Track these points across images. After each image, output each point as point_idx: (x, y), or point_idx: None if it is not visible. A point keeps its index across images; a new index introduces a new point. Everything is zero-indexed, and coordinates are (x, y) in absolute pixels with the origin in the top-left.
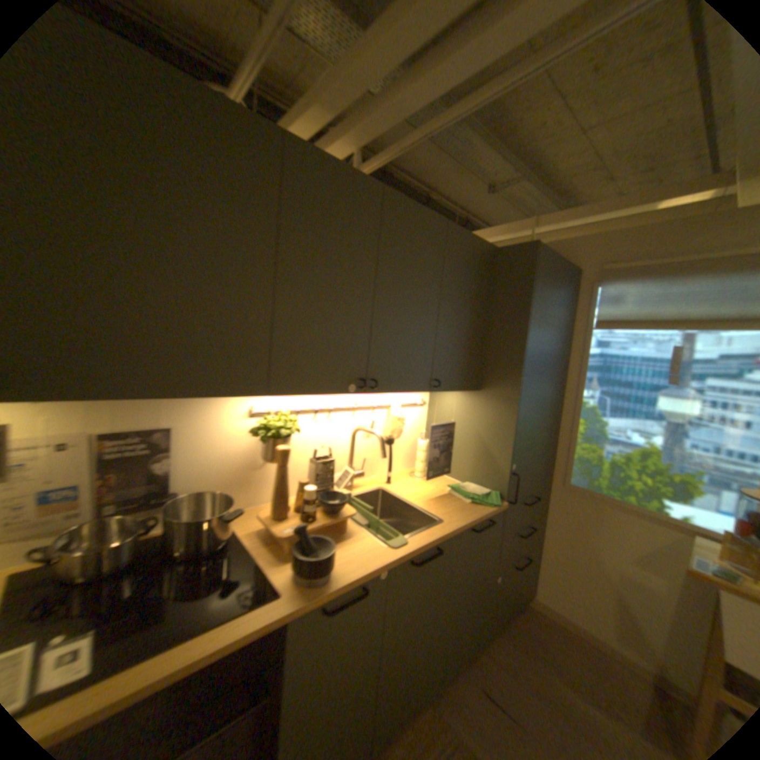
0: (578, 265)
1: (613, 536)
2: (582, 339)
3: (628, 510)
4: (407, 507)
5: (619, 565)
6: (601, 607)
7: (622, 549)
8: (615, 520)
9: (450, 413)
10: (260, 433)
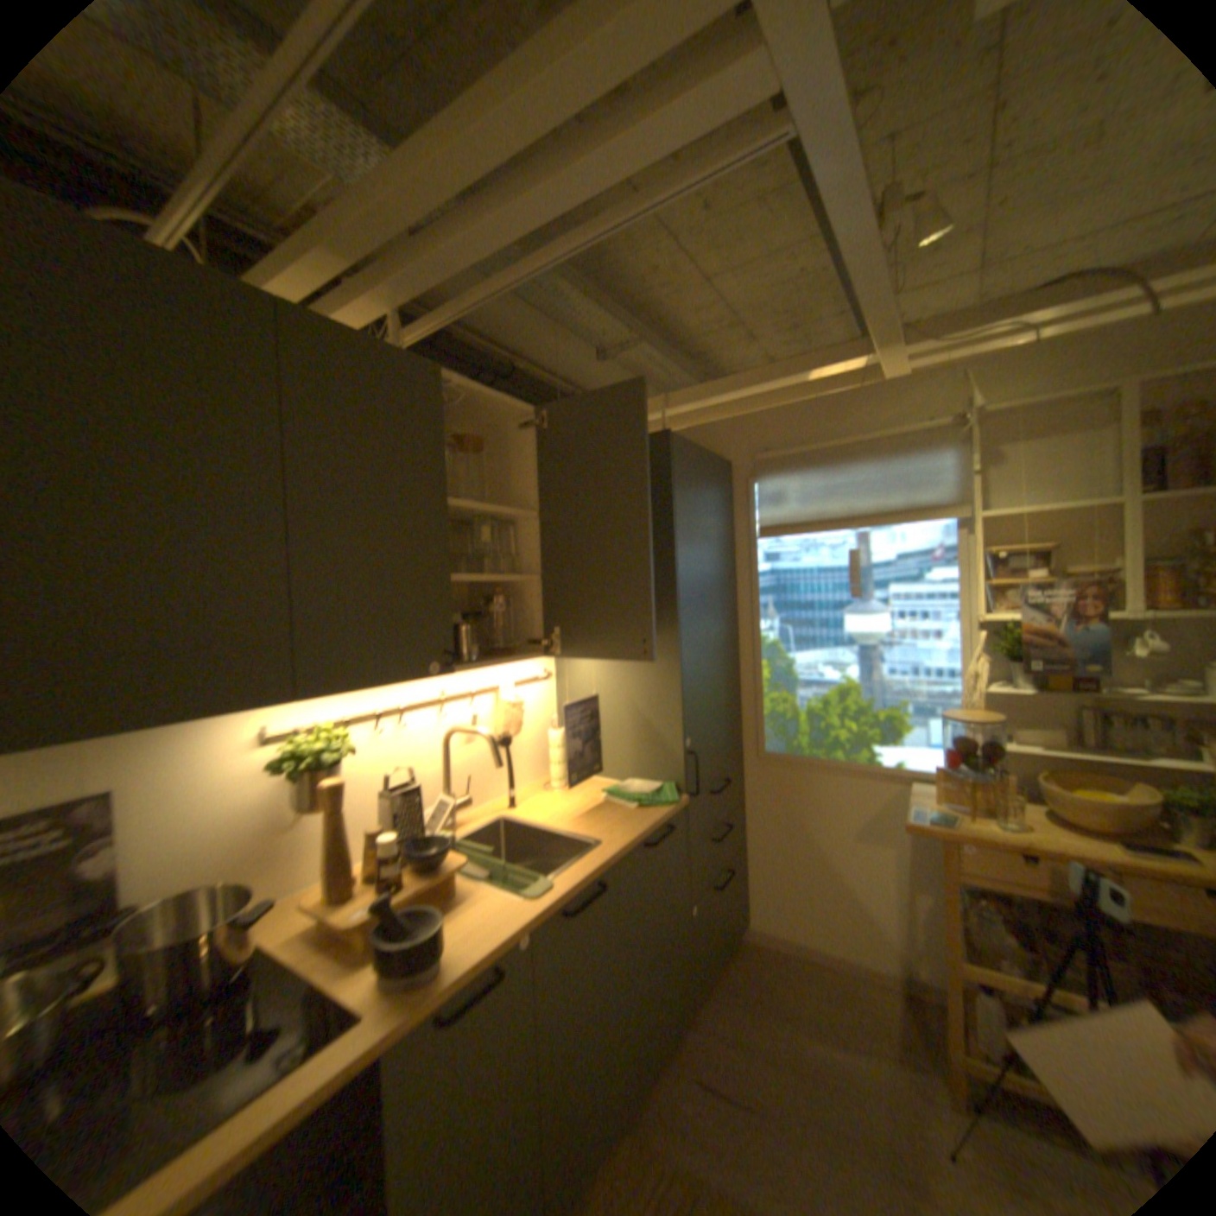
0: (725, 457)
1: (826, 811)
2: (746, 554)
3: (837, 771)
4: (546, 836)
5: (840, 847)
6: (829, 913)
7: (839, 824)
8: (825, 788)
9: (590, 683)
10: (287, 769)
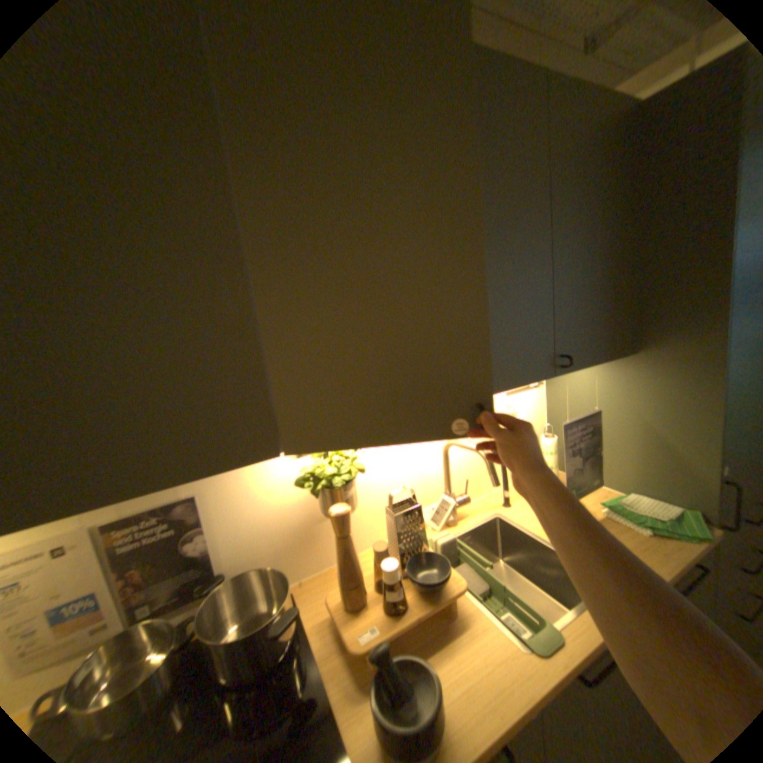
0: None
1: None
2: None
3: None
4: (546, 547)
5: None
6: None
7: None
8: None
9: (587, 392)
10: (308, 486)
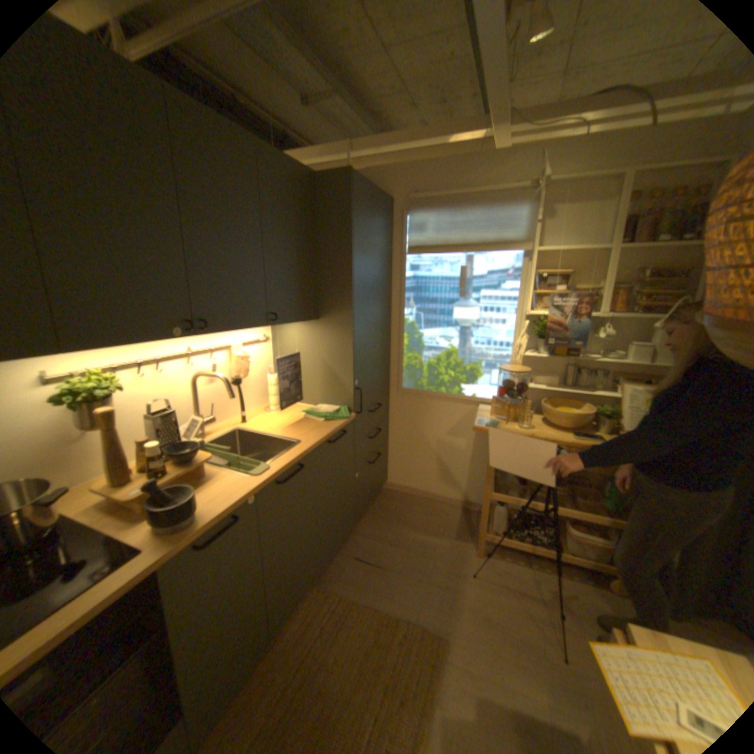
0: (390, 194)
1: (432, 419)
2: (399, 265)
3: (440, 398)
4: (266, 438)
5: (438, 438)
6: (429, 471)
7: (438, 427)
8: (433, 407)
9: (295, 345)
10: (66, 400)
